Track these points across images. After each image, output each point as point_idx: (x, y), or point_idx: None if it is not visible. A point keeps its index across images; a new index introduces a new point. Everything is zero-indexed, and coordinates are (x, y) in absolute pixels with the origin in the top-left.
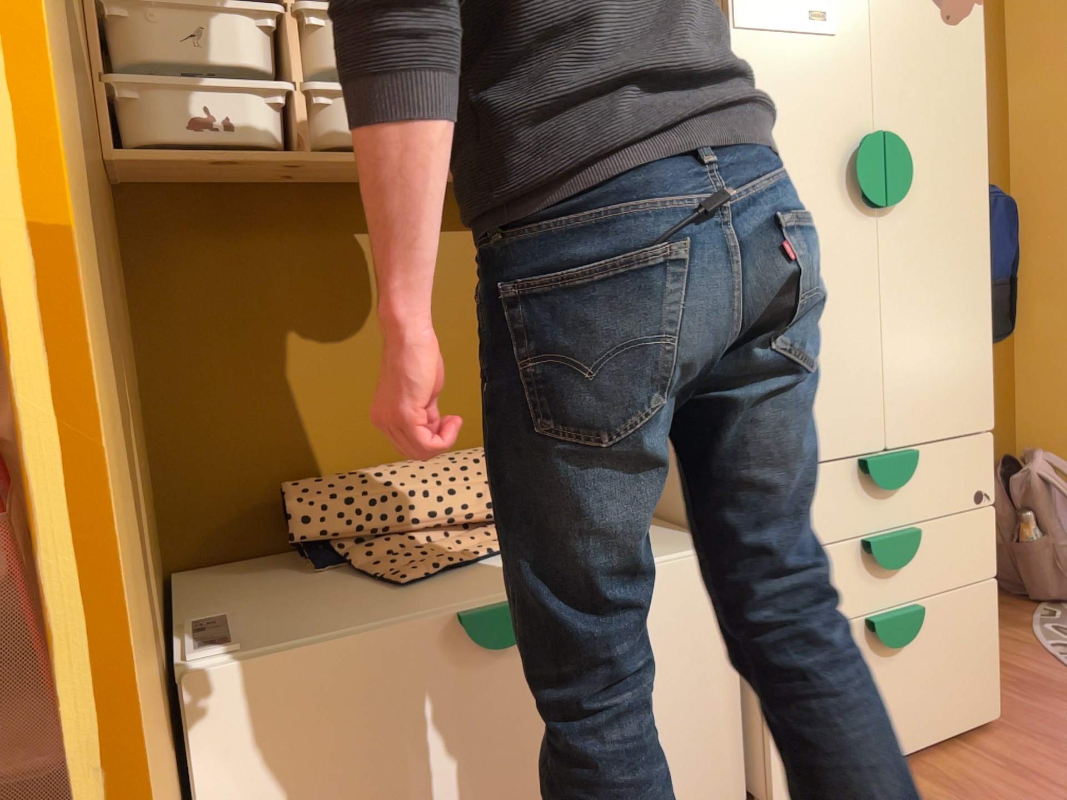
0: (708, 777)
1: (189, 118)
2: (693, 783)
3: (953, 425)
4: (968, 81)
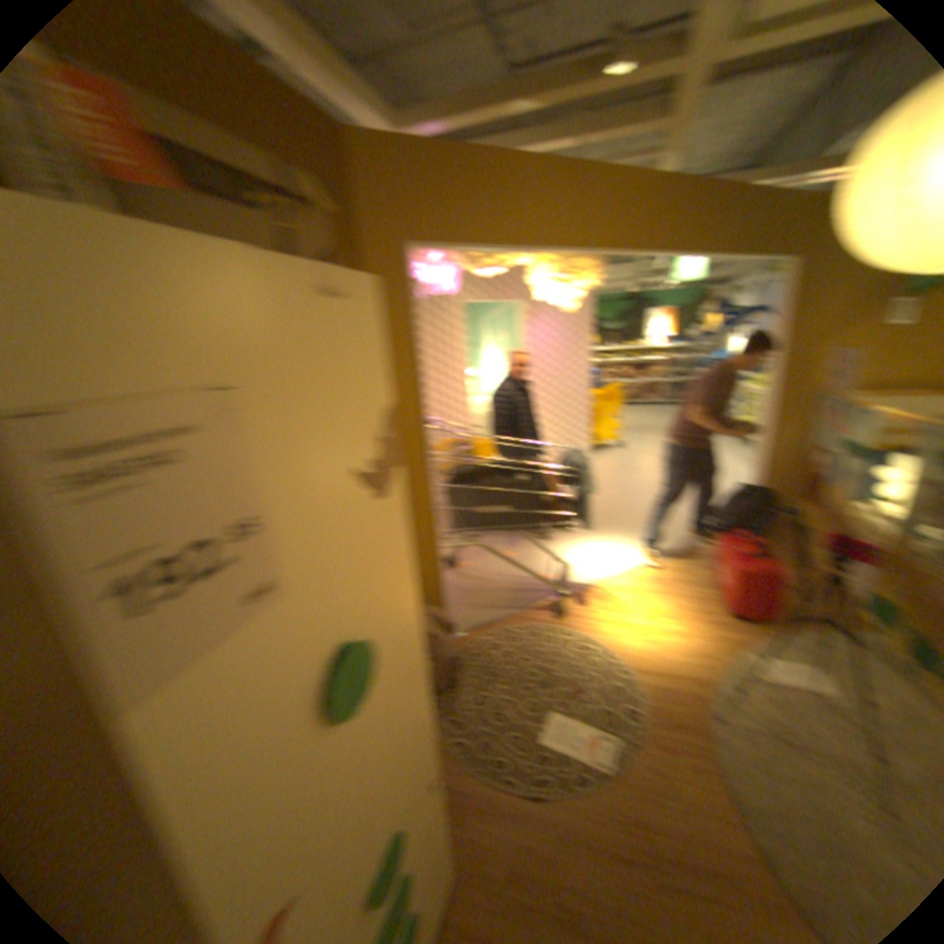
0: None
1: None
2: None
3: (417, 776)
4: (400, 534)
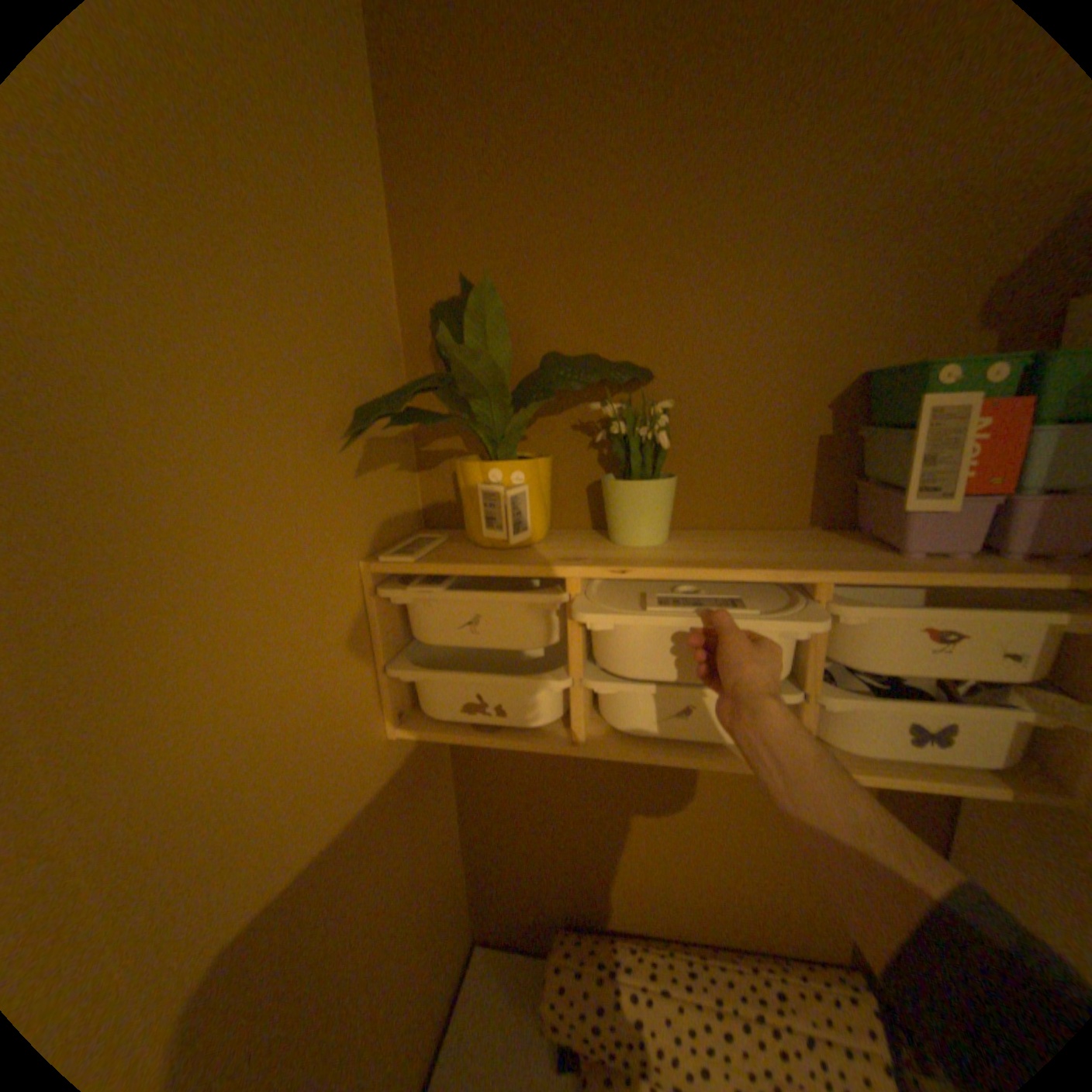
0: None
1: (463, 698)
2: None
3: None
4: None
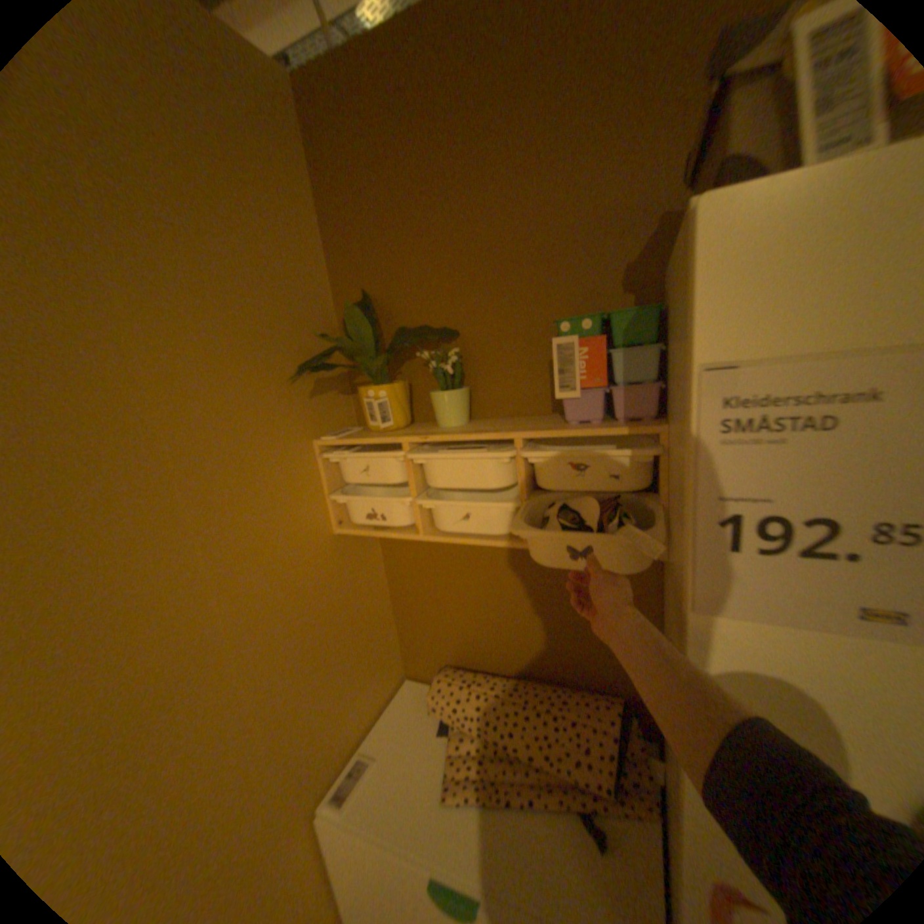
0: None
1: (366, 511)
2: None
3: None
4: None
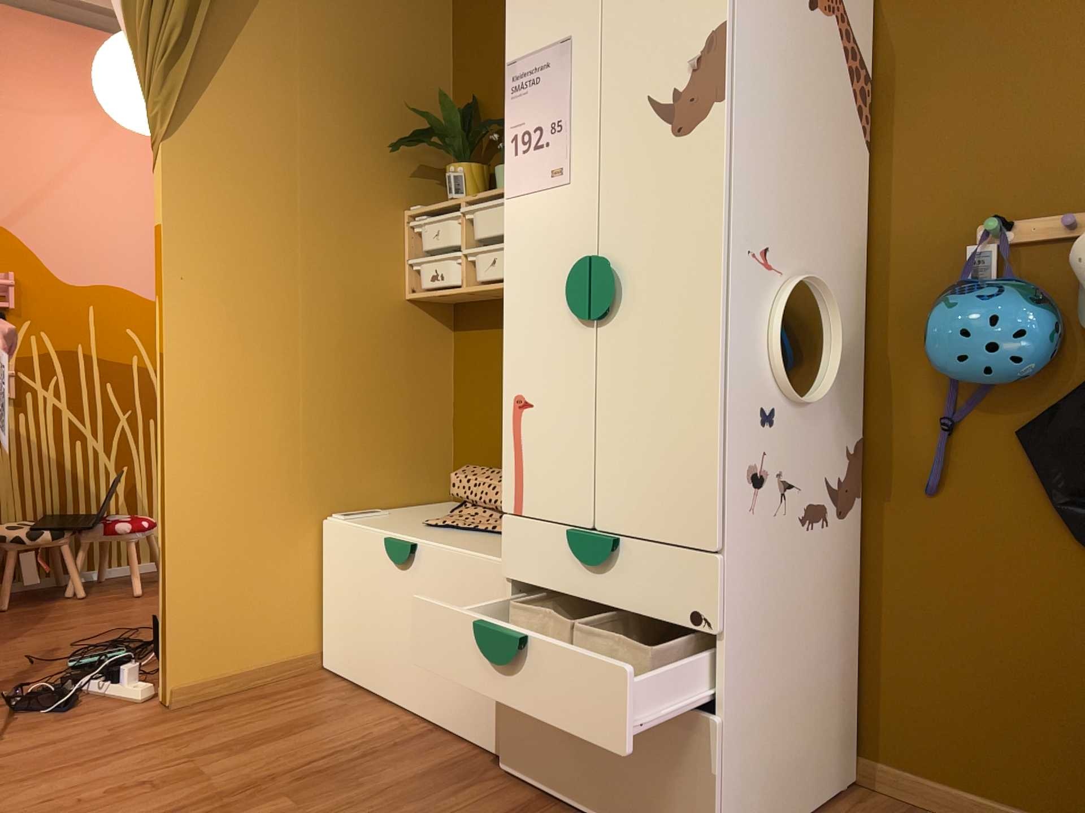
0: (486, 721)
1: (430, 274)
2: (478, 718)
3: (663, 532)
4: (699, 186)
